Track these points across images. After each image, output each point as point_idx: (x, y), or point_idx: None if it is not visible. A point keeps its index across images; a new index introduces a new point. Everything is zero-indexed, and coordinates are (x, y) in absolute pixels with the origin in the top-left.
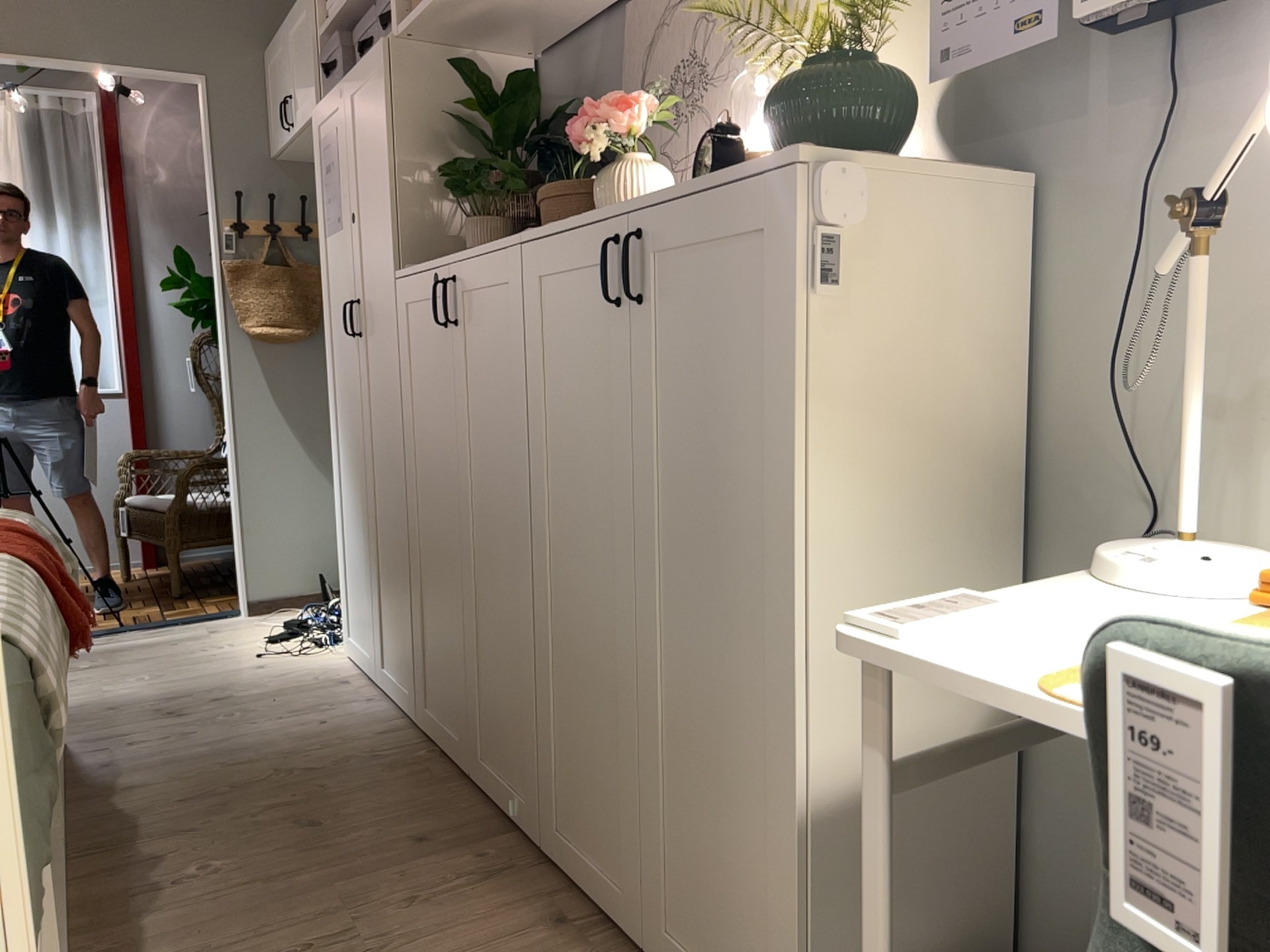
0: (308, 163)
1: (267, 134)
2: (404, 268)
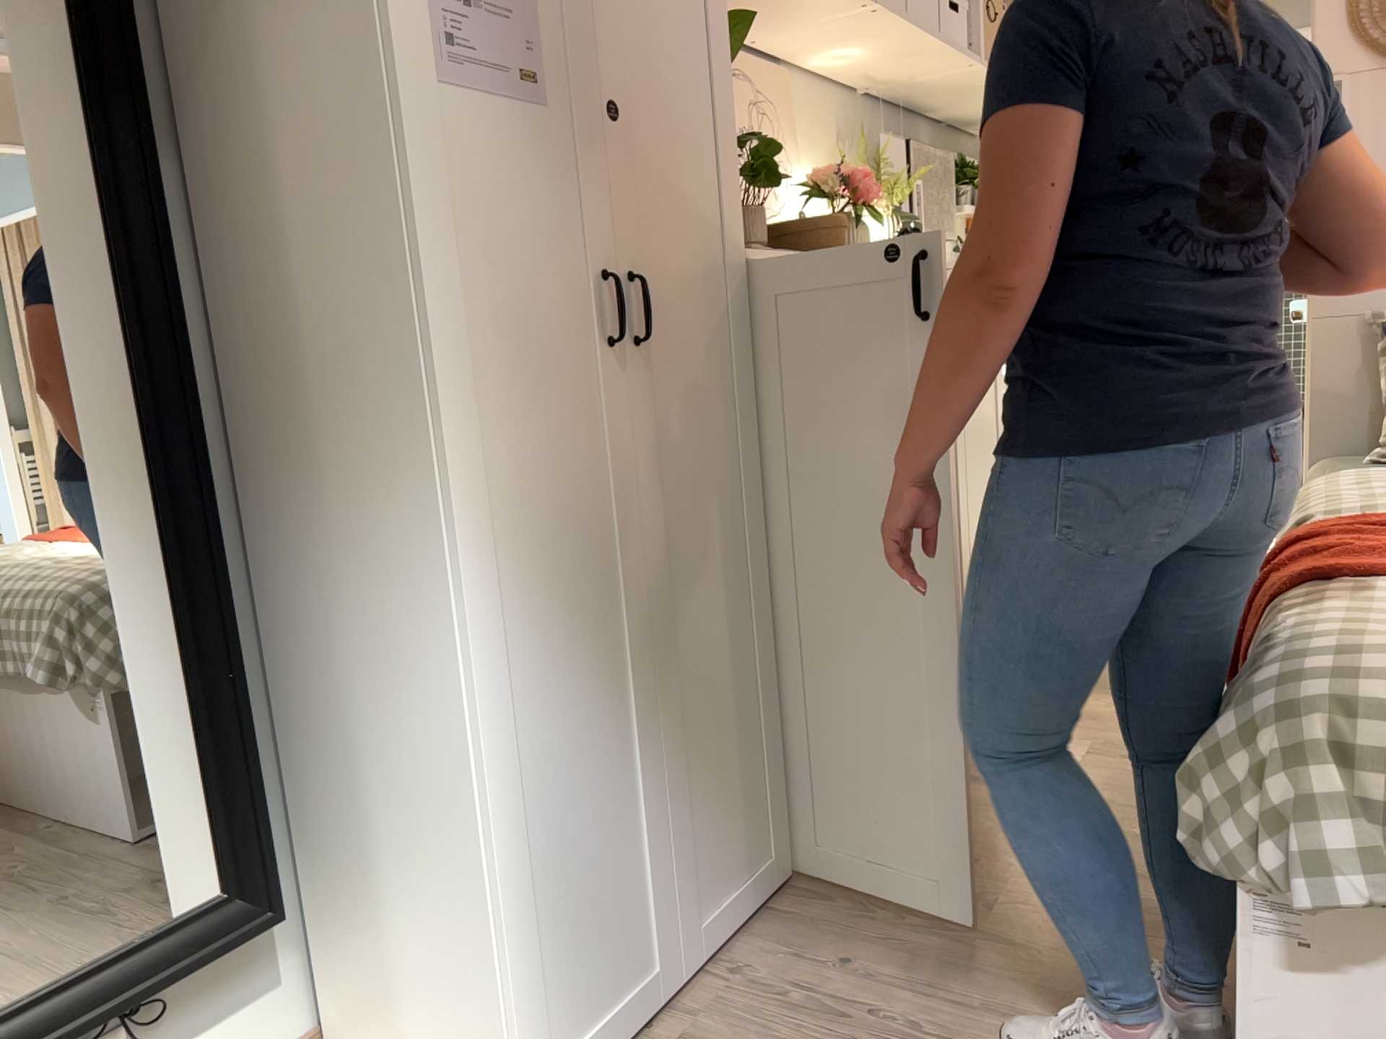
0: None
1: None
2: (750, 244)
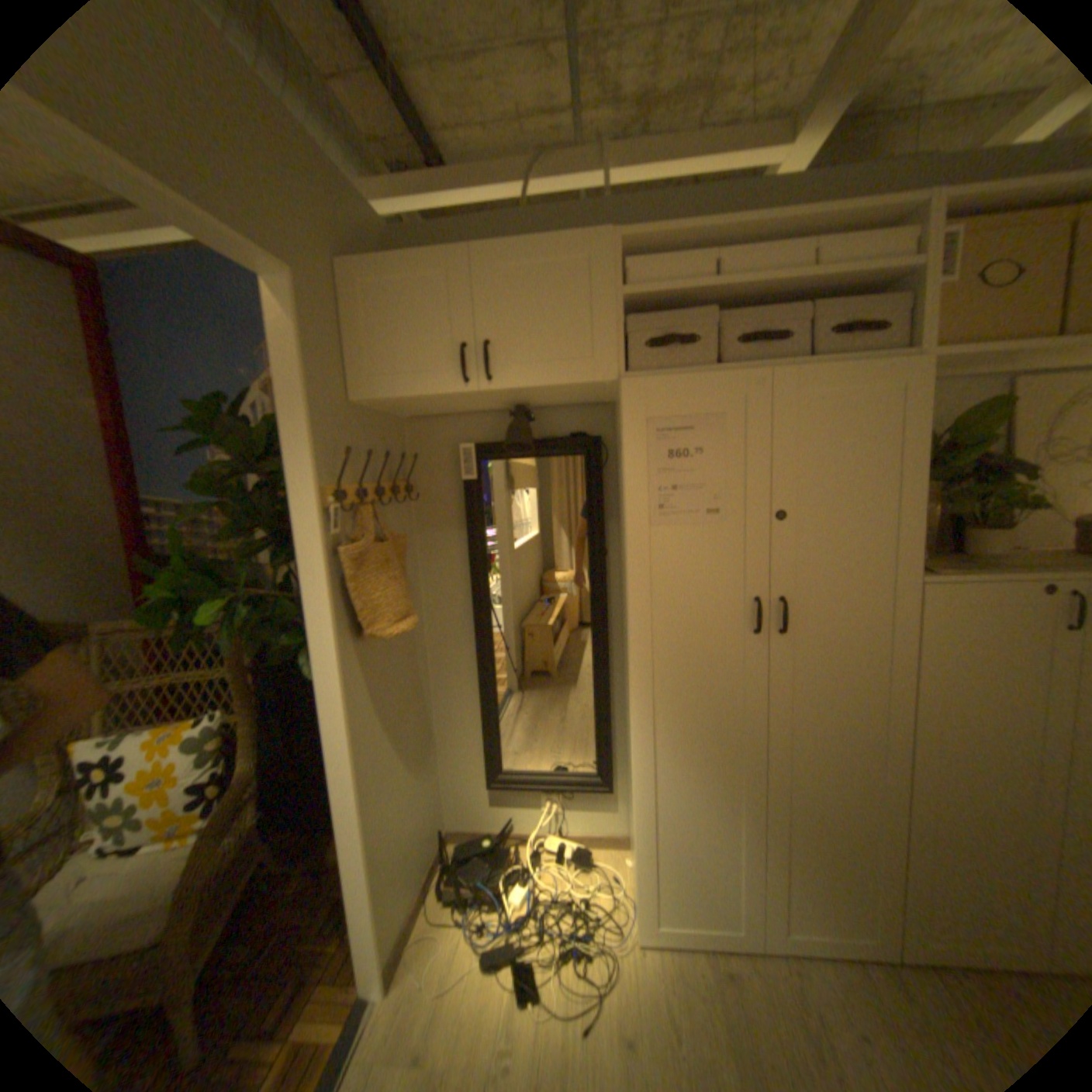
0: (375, 414)
1: (346, 373)
2: (946, 576)
